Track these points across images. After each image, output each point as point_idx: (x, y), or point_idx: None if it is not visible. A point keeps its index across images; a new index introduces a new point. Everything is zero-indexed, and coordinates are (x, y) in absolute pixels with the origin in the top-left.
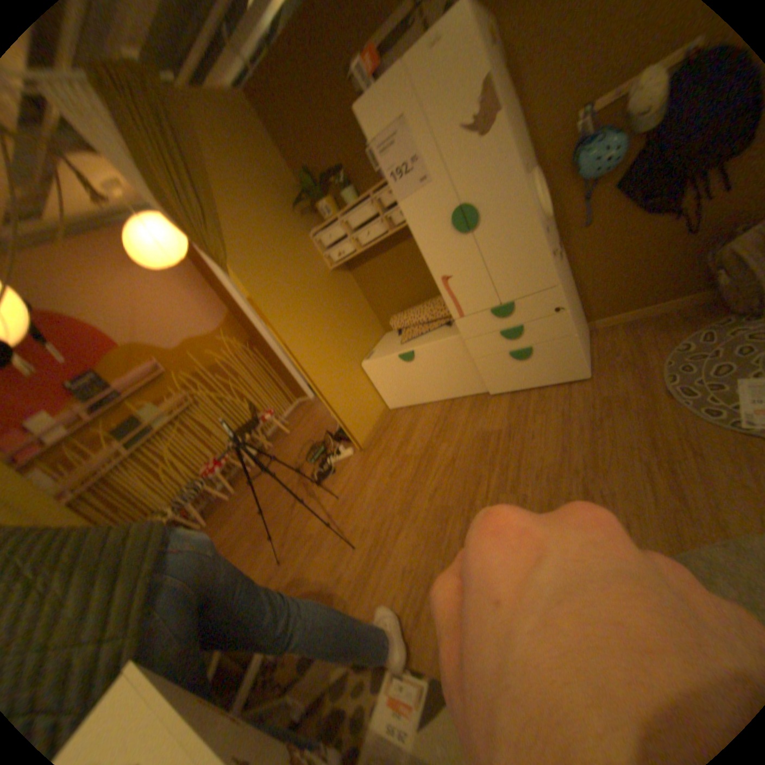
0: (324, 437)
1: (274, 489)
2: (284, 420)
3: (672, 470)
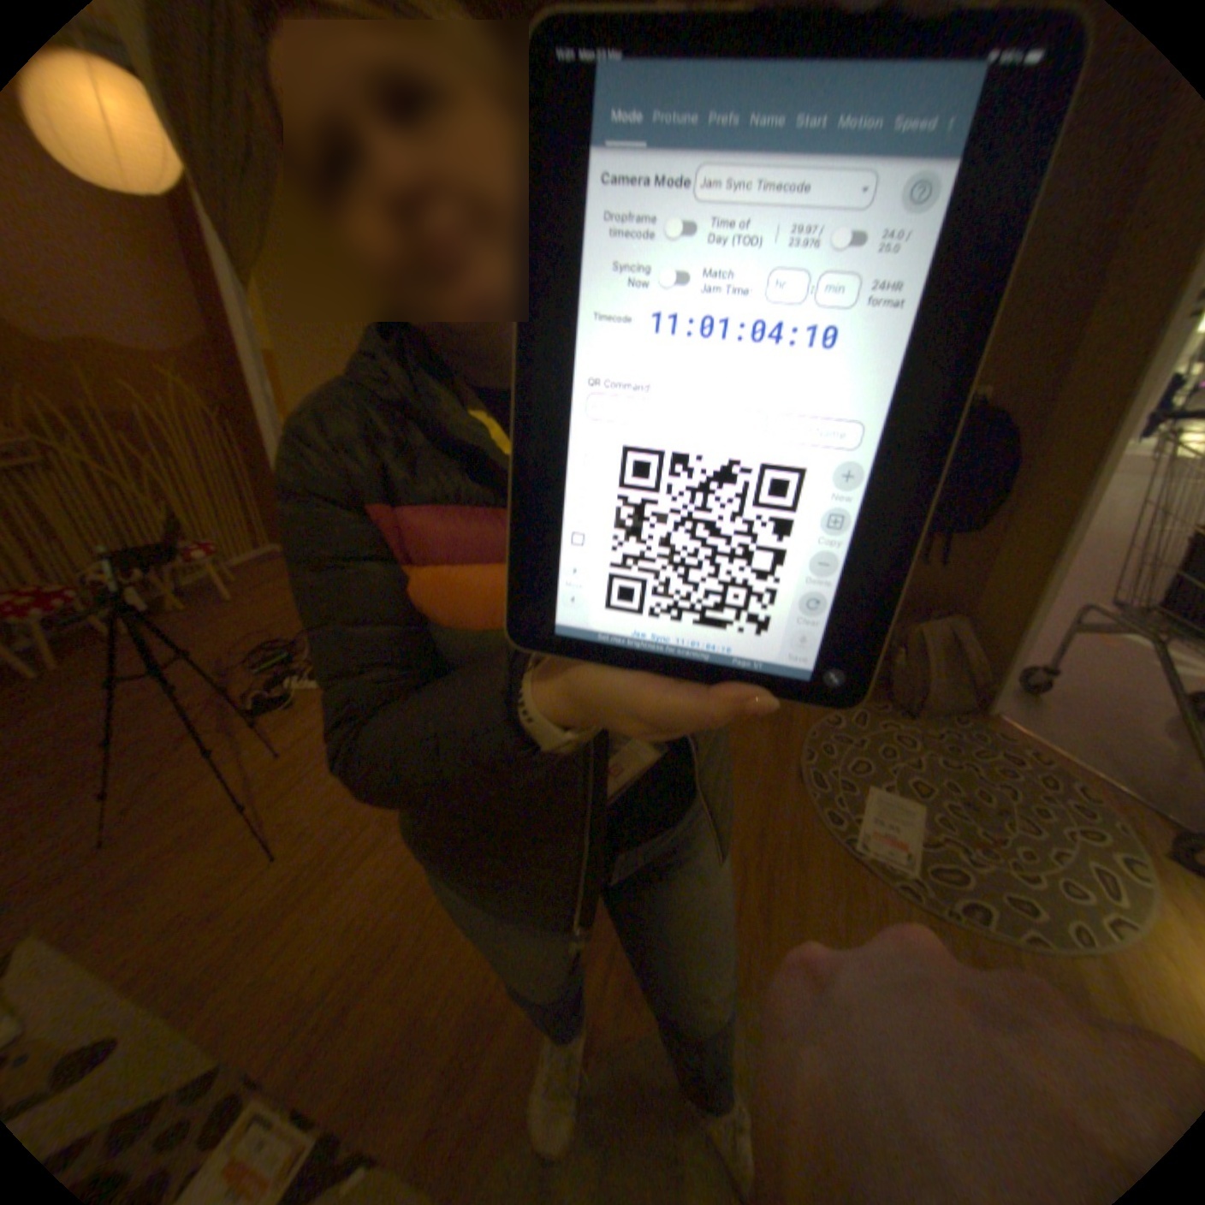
0: (293, 635)
1: (149, 693)
2: (225, 571)
3: (769, 878)
